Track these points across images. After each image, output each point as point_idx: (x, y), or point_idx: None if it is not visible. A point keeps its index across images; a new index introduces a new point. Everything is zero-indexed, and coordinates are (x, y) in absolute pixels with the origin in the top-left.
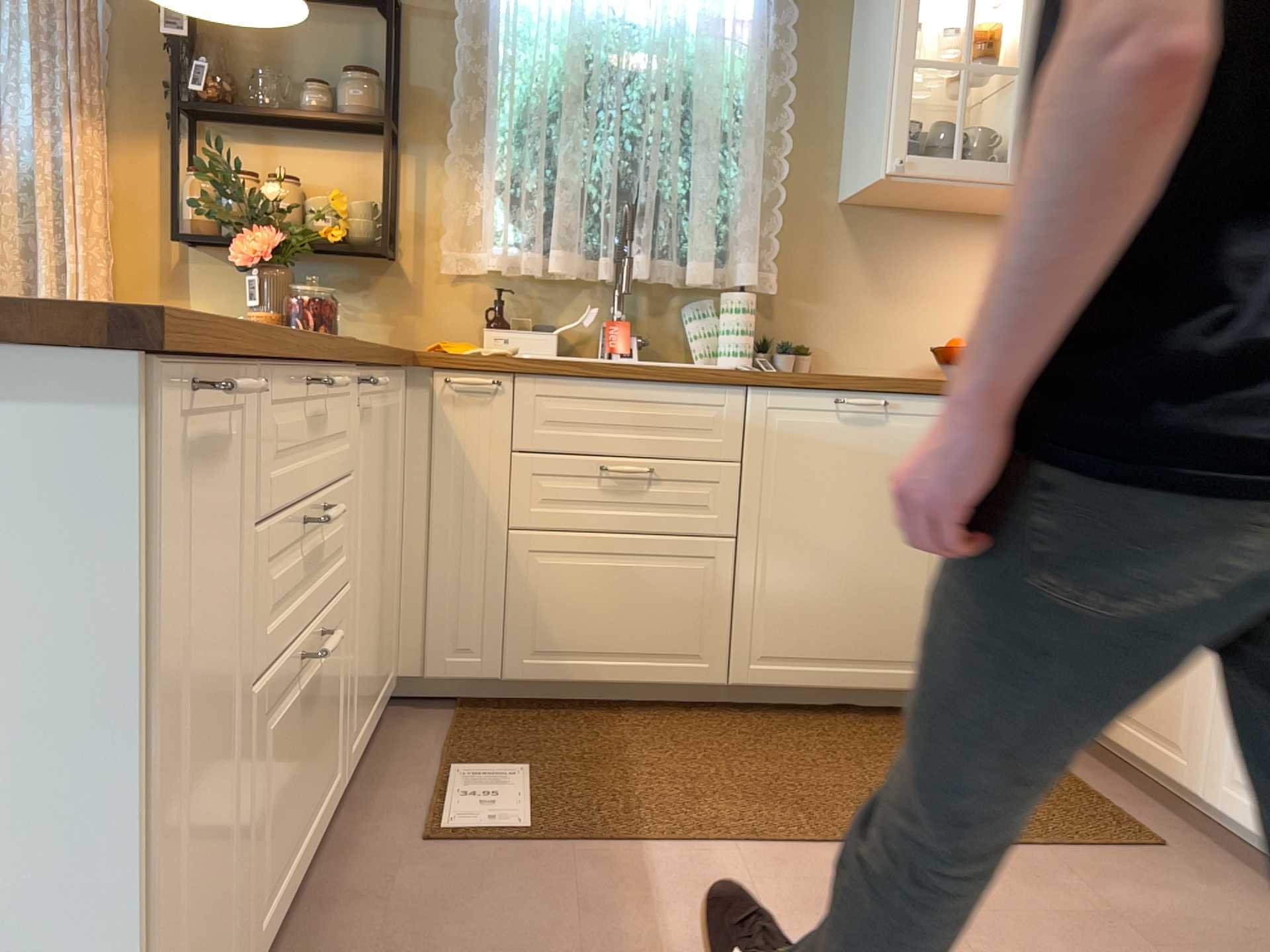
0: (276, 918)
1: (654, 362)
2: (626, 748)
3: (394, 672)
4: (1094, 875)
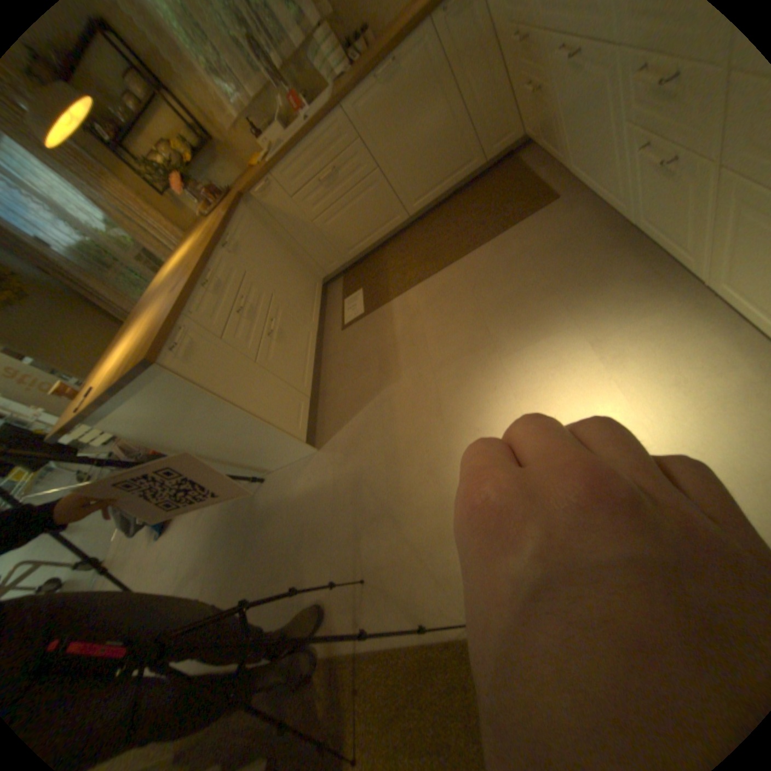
0: (313, 374)
1: (314, 100)
2: (387, 261)
3: (320, 279)
4: (526, 228)
